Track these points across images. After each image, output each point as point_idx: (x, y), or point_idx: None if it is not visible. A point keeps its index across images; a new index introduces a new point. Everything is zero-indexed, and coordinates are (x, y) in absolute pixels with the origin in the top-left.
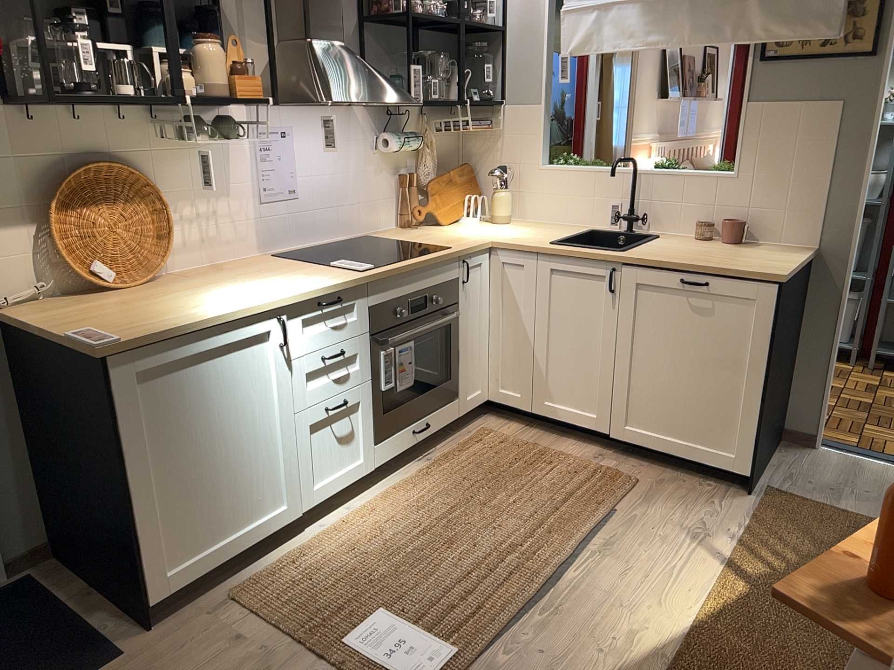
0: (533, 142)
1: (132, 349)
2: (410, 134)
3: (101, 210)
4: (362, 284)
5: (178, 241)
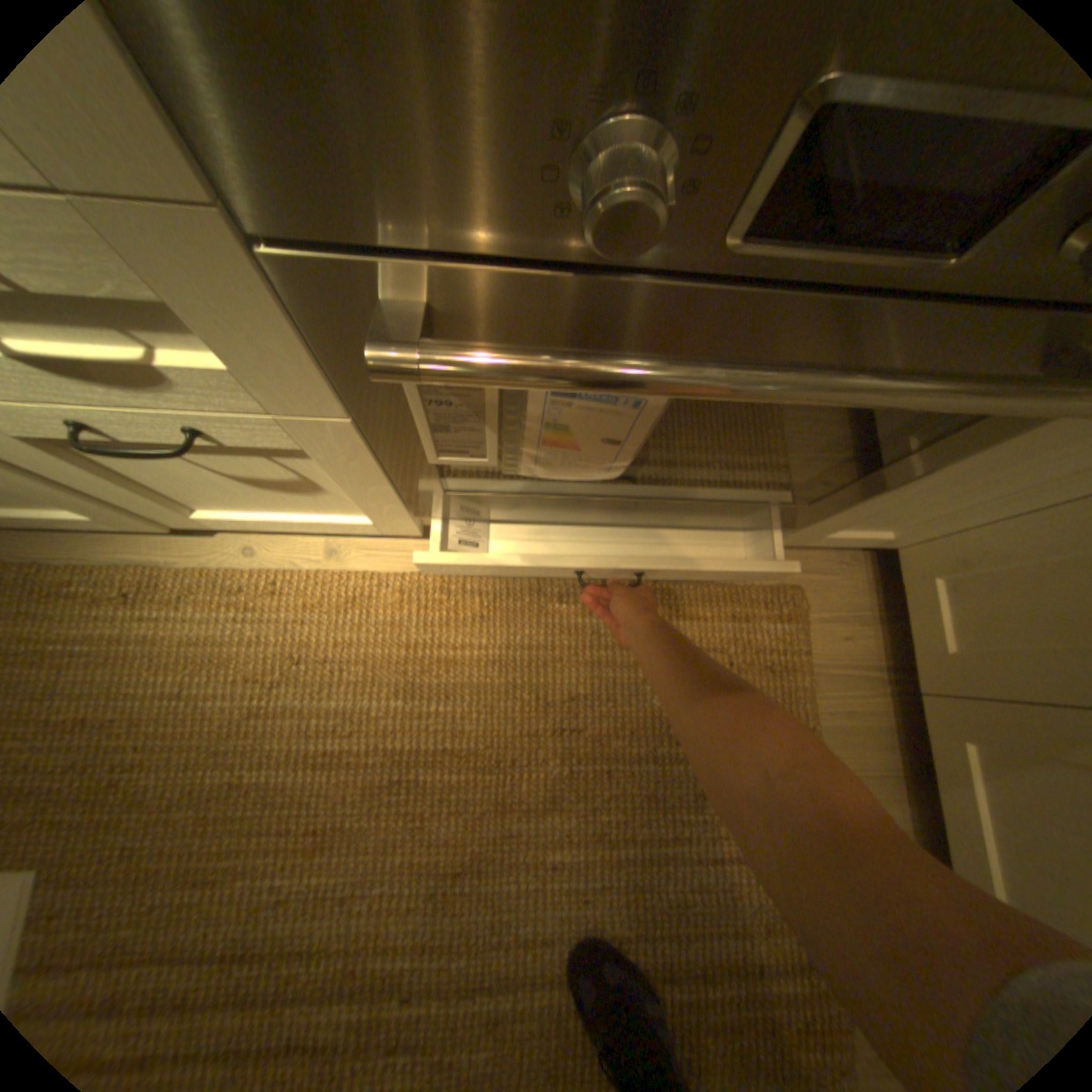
0: None
1: None
2: None
3: None
4: None
5: None
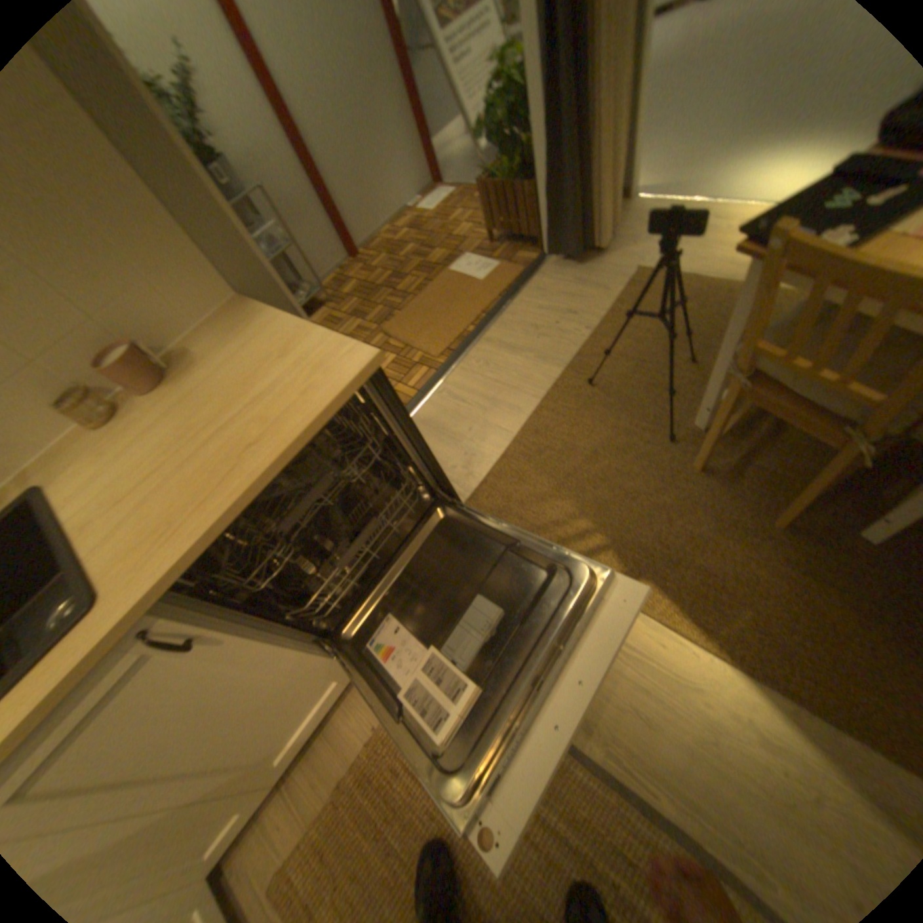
0: None
1: None
2: None
3: None
4: None
5: None
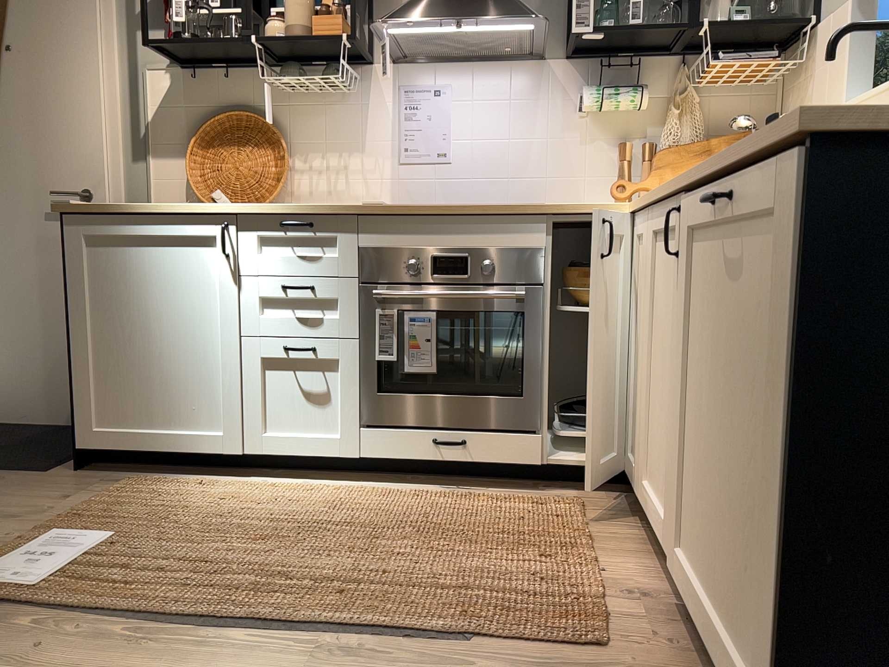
0: (837, 71)
1: (84, 215)
2: (625, 86)
3: (230, 150)
4: (346, 215)
5: (303, 188)
